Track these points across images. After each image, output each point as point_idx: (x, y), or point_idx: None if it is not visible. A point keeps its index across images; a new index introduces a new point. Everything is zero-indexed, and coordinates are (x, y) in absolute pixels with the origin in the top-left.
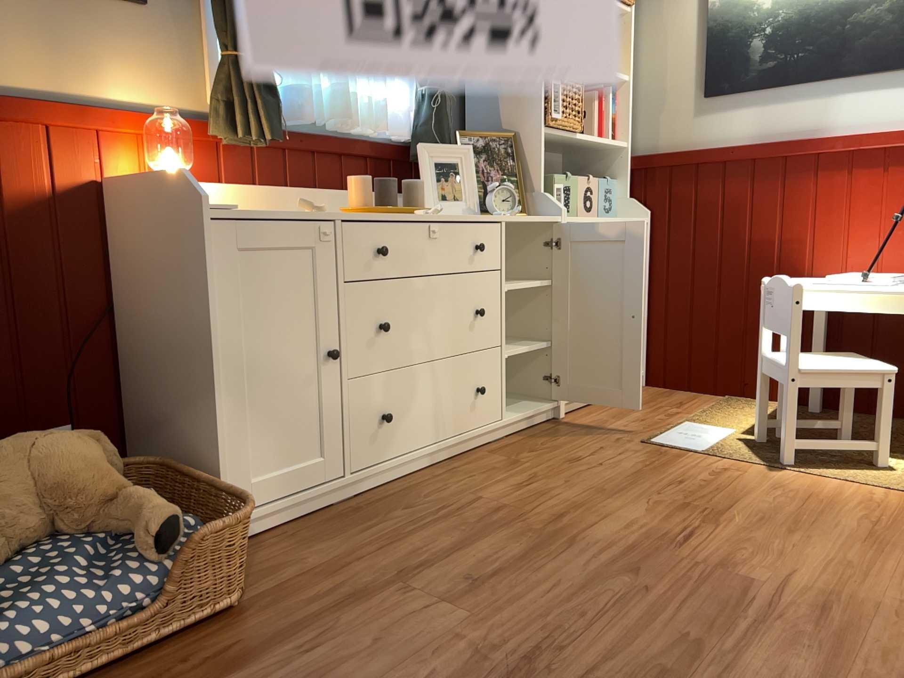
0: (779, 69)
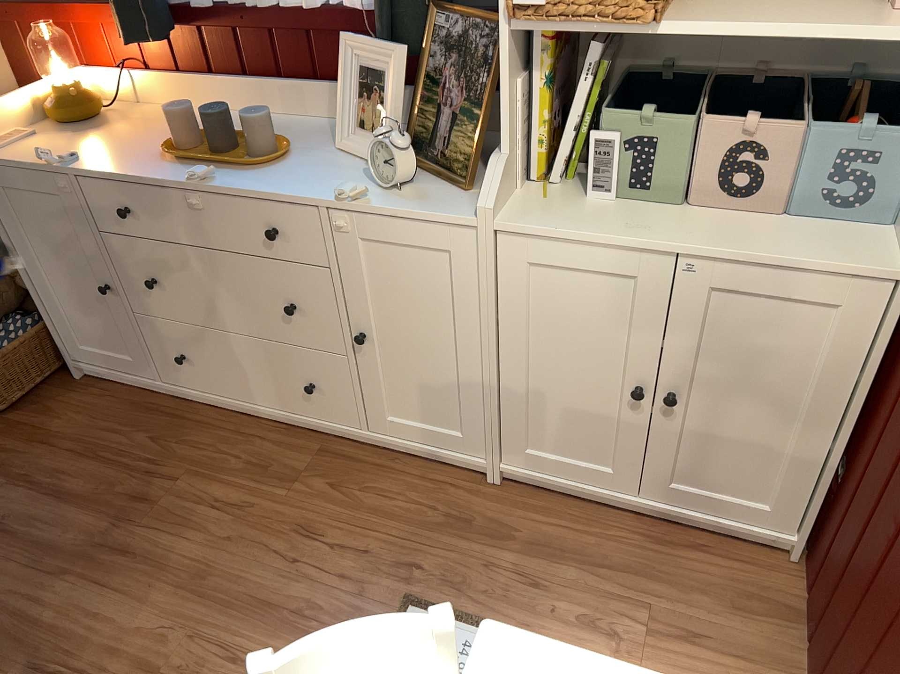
0: None
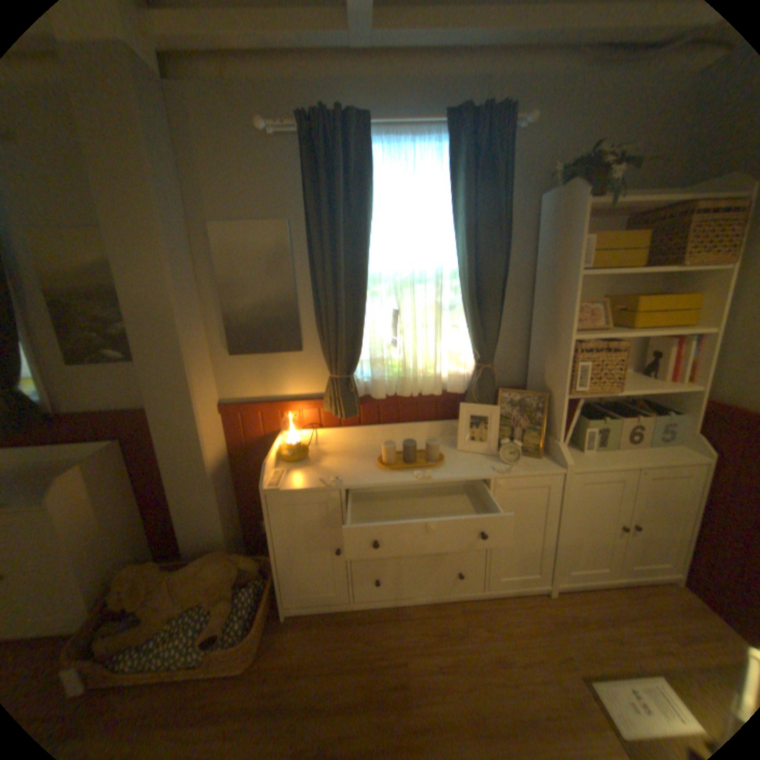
0: None
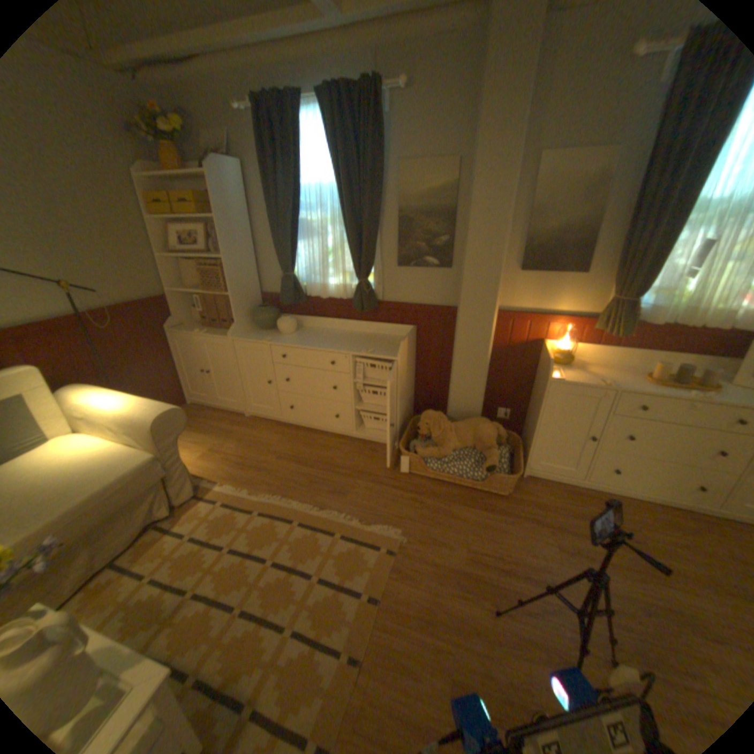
0: None
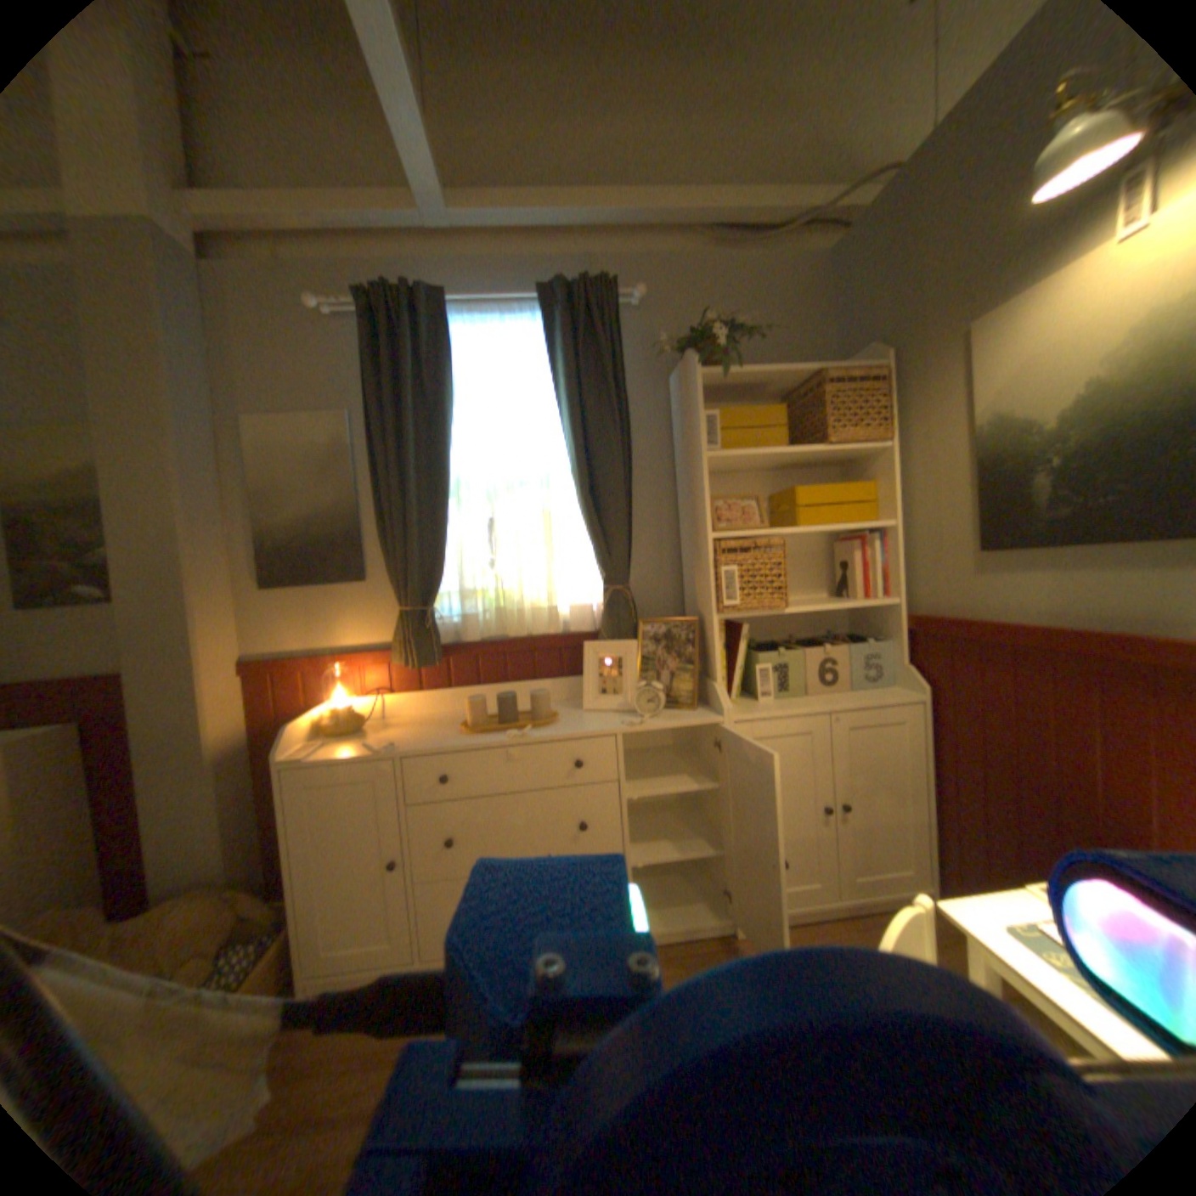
0: (1082, 516)
